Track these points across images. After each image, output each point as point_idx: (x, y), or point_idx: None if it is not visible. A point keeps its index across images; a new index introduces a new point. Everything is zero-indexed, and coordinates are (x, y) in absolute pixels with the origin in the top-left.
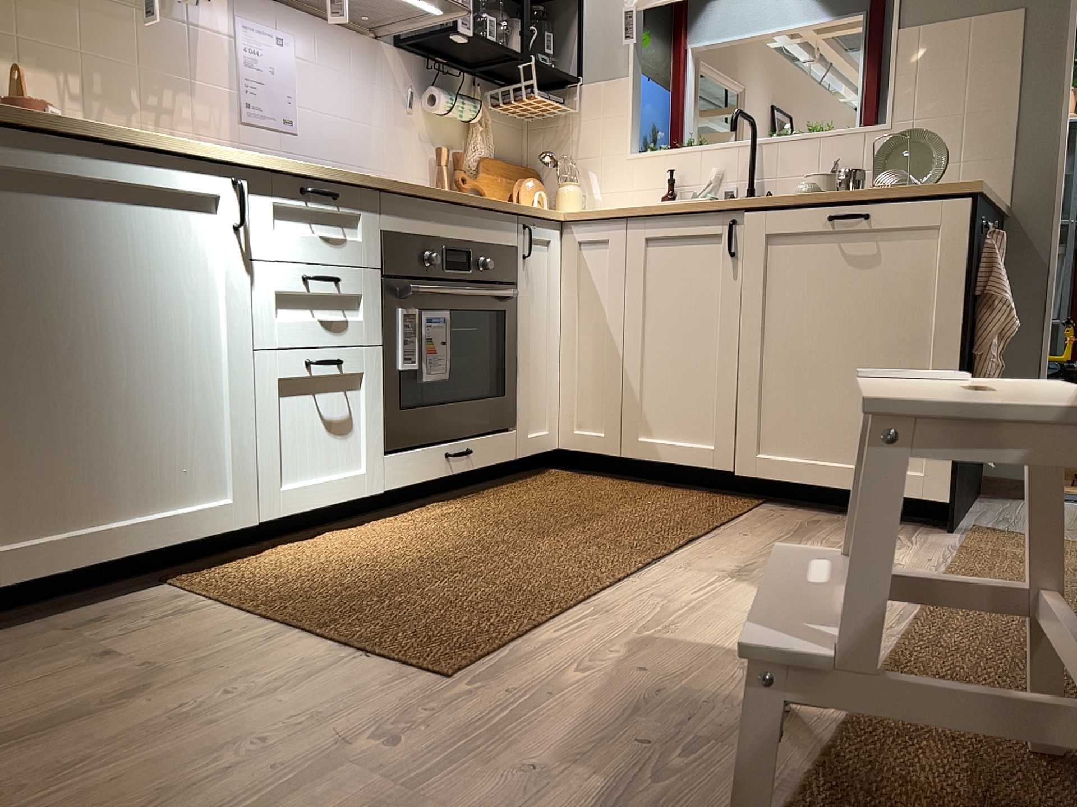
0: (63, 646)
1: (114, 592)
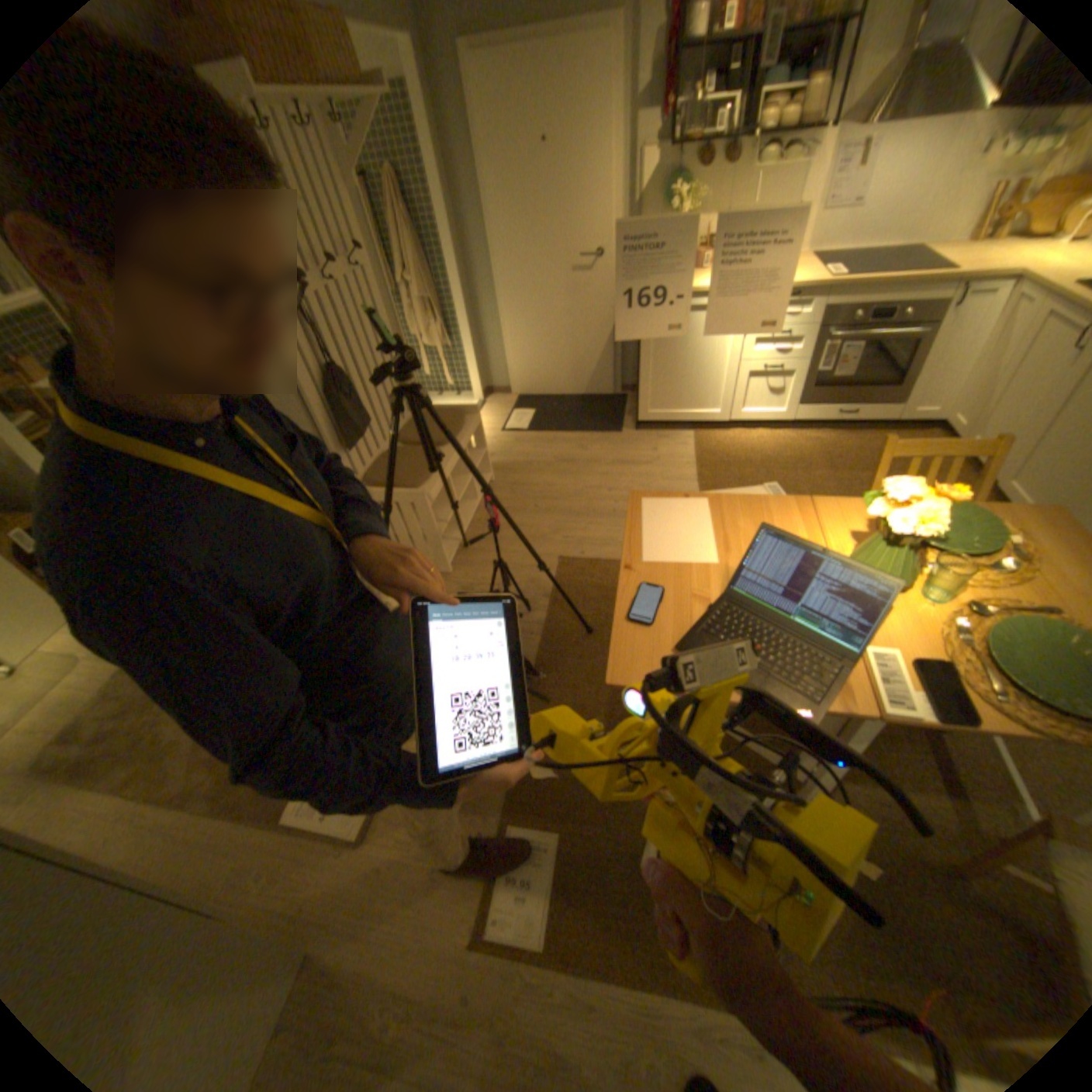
0: (652, 443)
1: (680, 428)
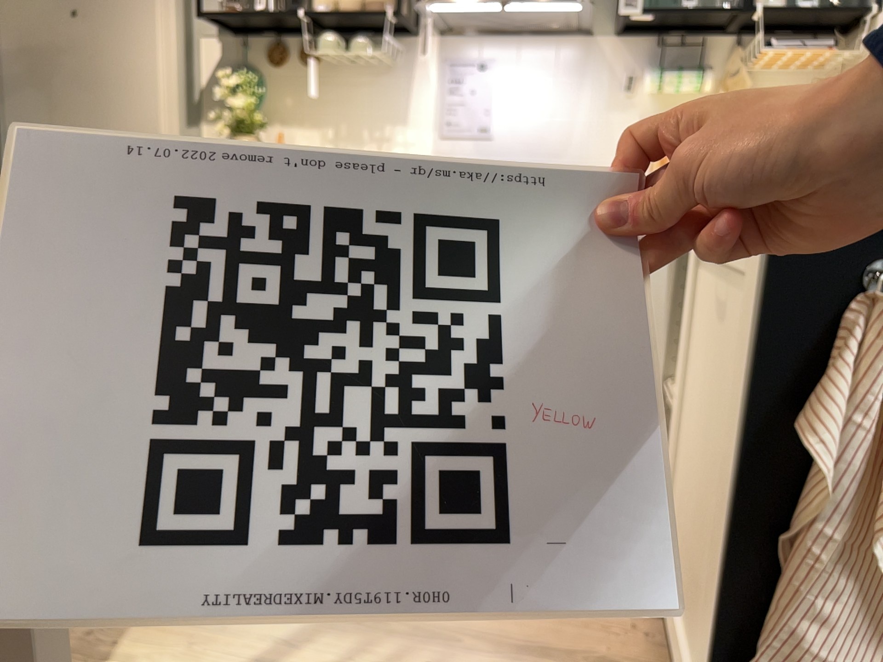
0: None
1: None
